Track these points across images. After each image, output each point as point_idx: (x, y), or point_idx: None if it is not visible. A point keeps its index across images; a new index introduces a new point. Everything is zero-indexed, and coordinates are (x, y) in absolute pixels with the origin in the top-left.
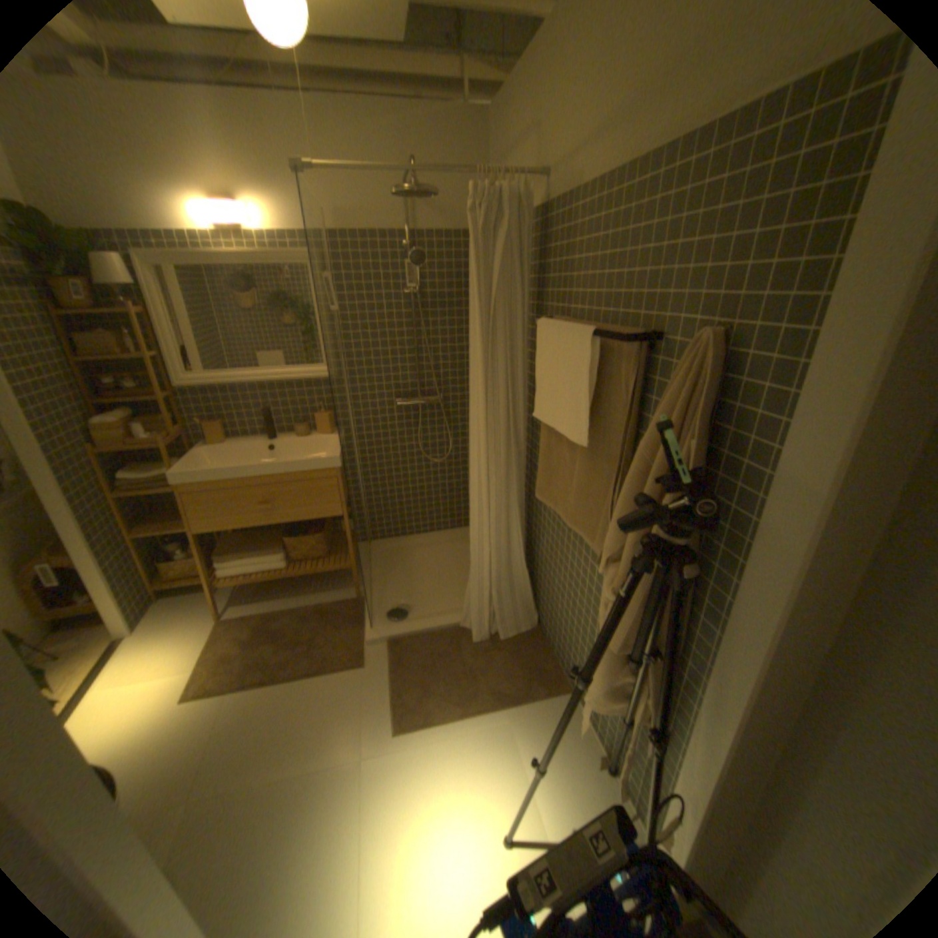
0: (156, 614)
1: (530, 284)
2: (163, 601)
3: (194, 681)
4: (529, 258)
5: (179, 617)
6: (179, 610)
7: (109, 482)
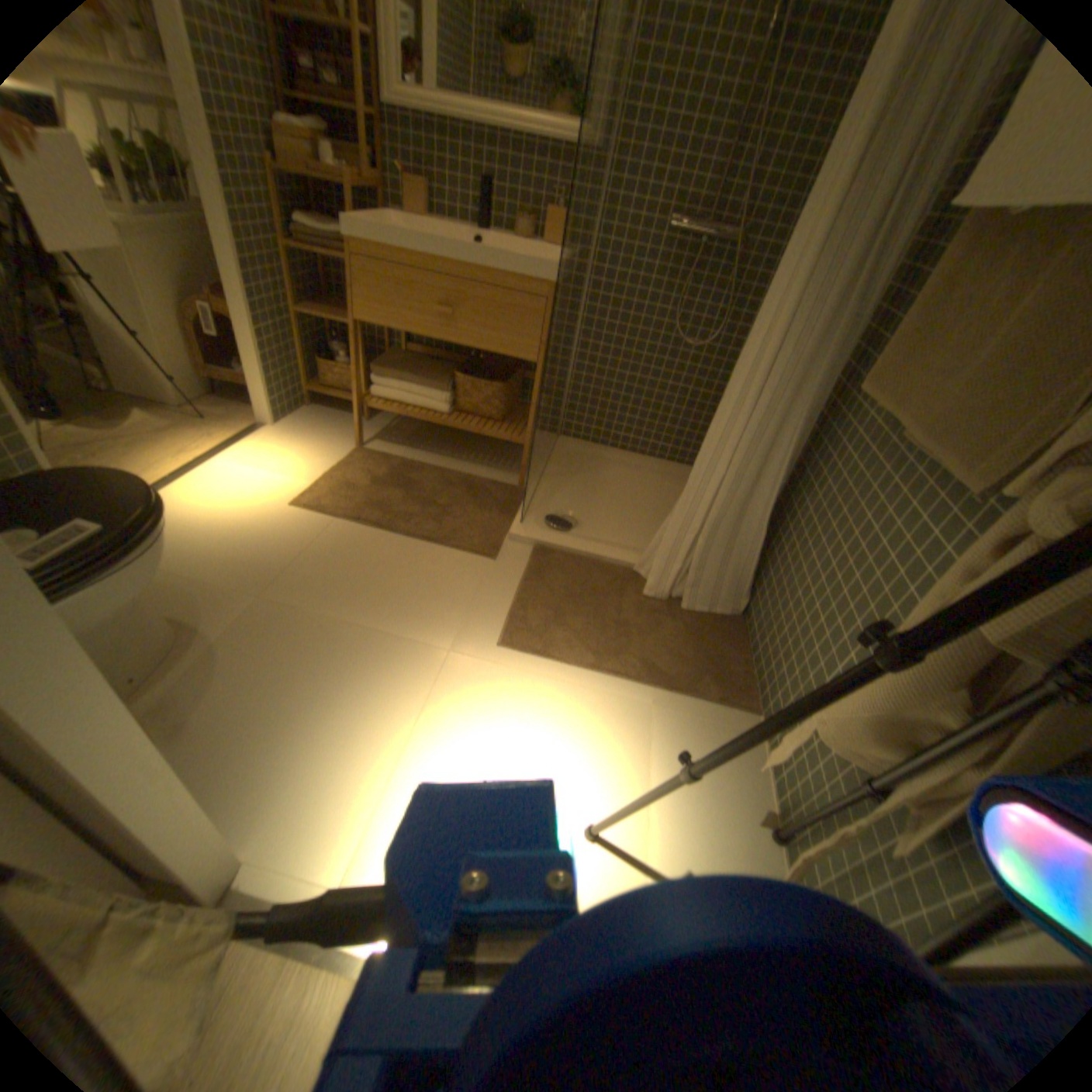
0: (307, 417)
1: None
2: (319, 408)
3: (312, 492)
4: None
5: (327, 428)
6: (330, 422)
7: (289, 226)
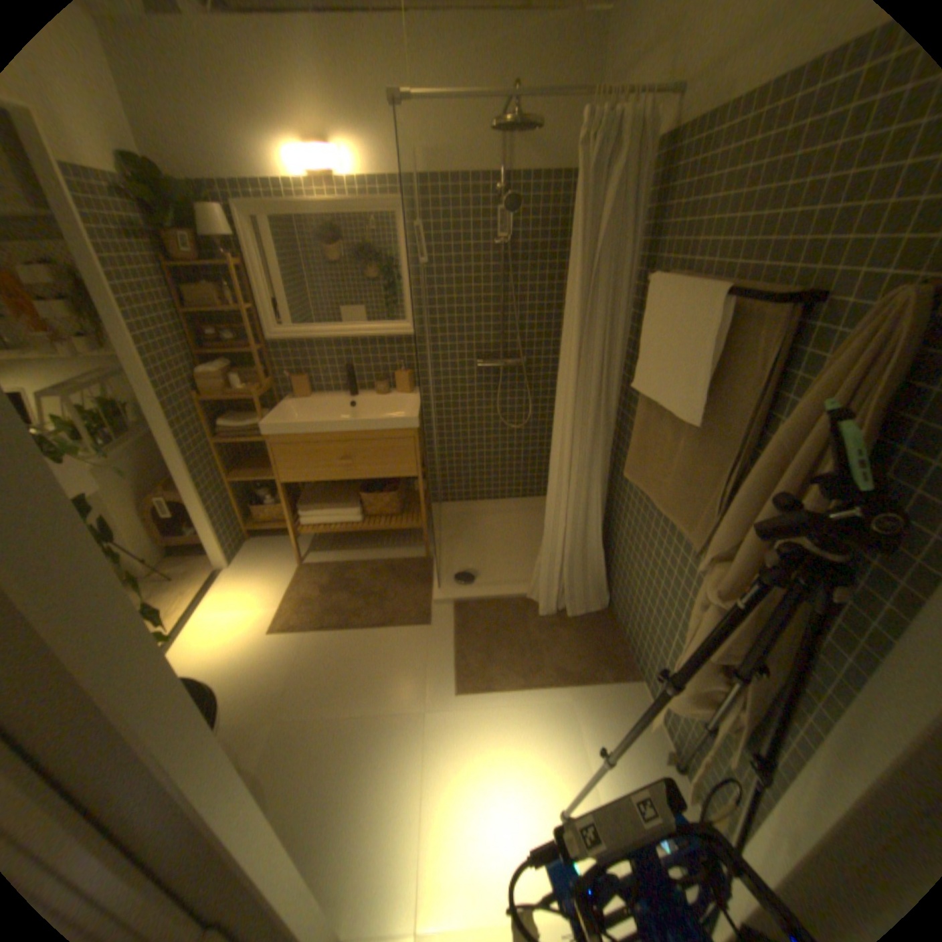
0: (250, 551)
1: (643, 232)
2: (256, 540)
3: (280, 615)
4: (644, 200)
5: (269, 556)
6: (268, 549)
7: (212, 428)
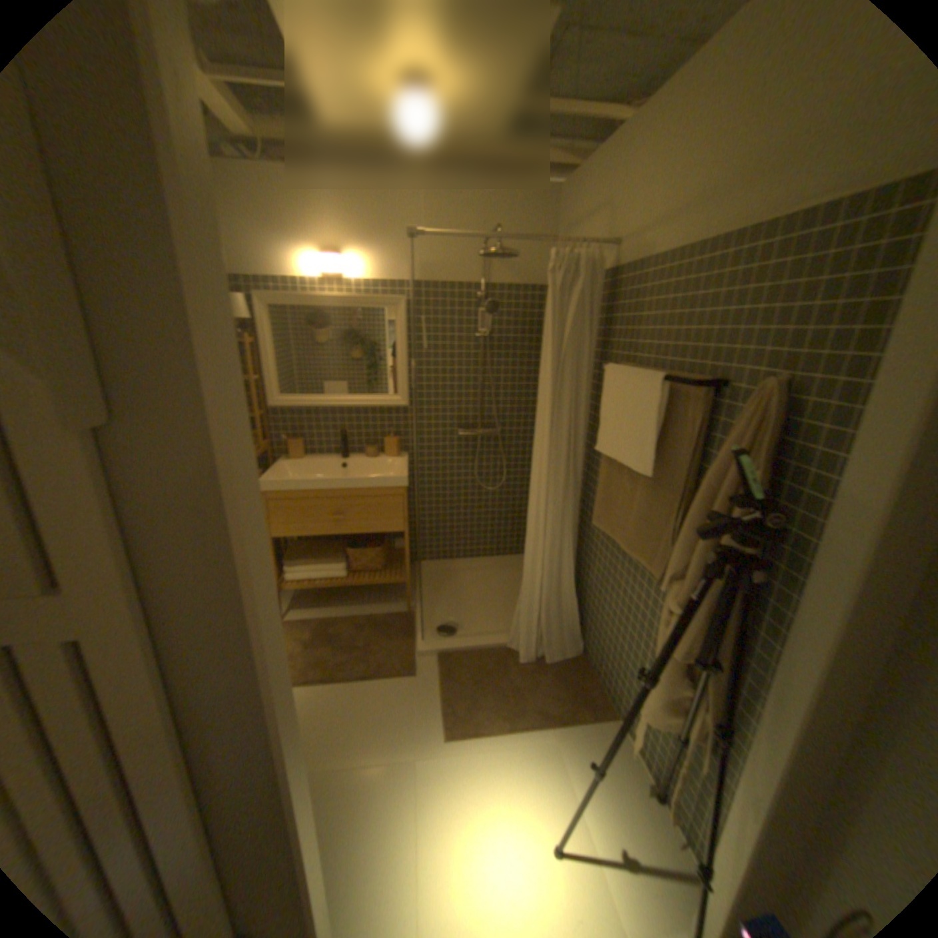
0: None
1: (596, 334)
2: None
3: None
4: (596, 312)
5: None
6: None
7: None
